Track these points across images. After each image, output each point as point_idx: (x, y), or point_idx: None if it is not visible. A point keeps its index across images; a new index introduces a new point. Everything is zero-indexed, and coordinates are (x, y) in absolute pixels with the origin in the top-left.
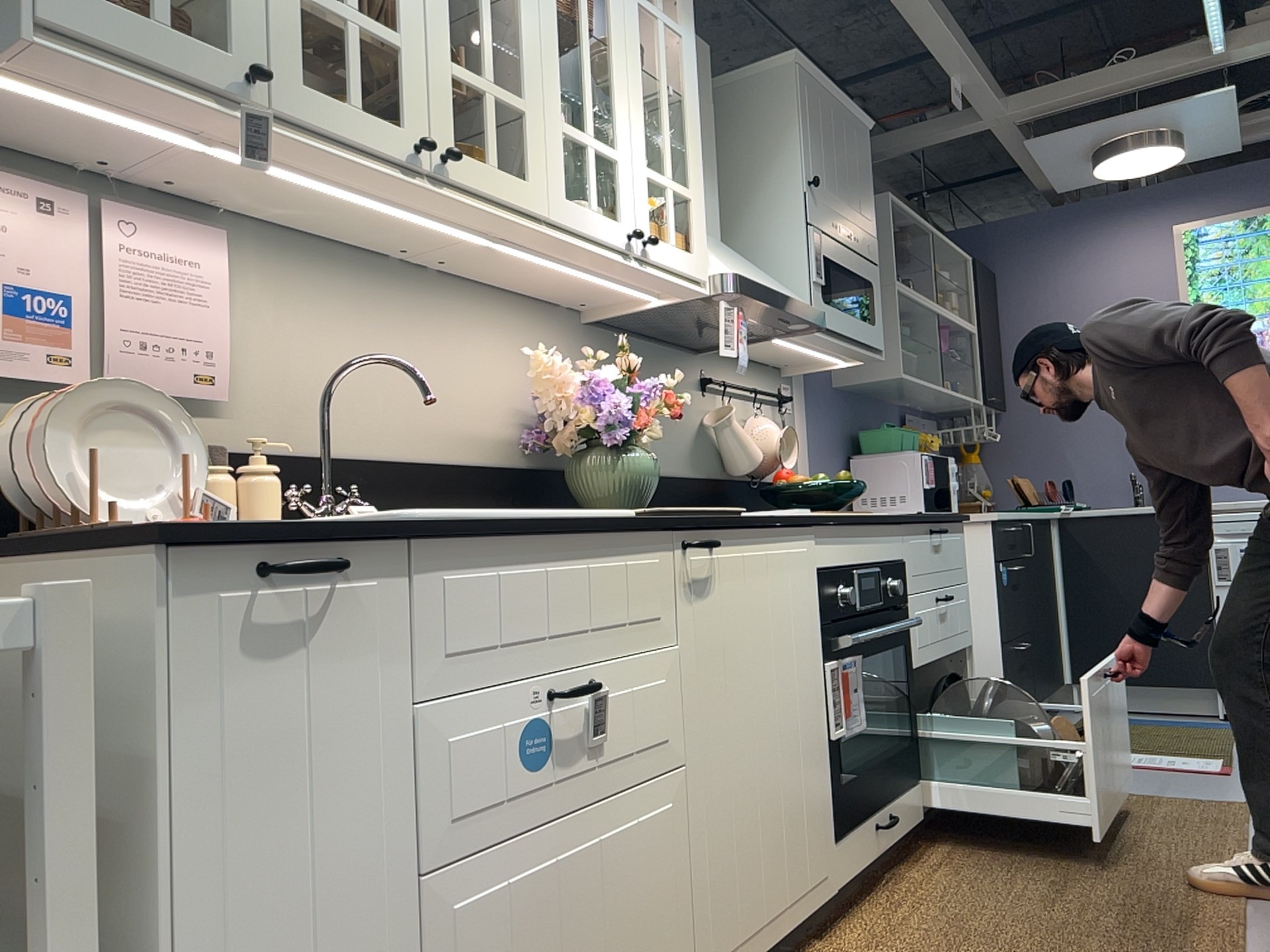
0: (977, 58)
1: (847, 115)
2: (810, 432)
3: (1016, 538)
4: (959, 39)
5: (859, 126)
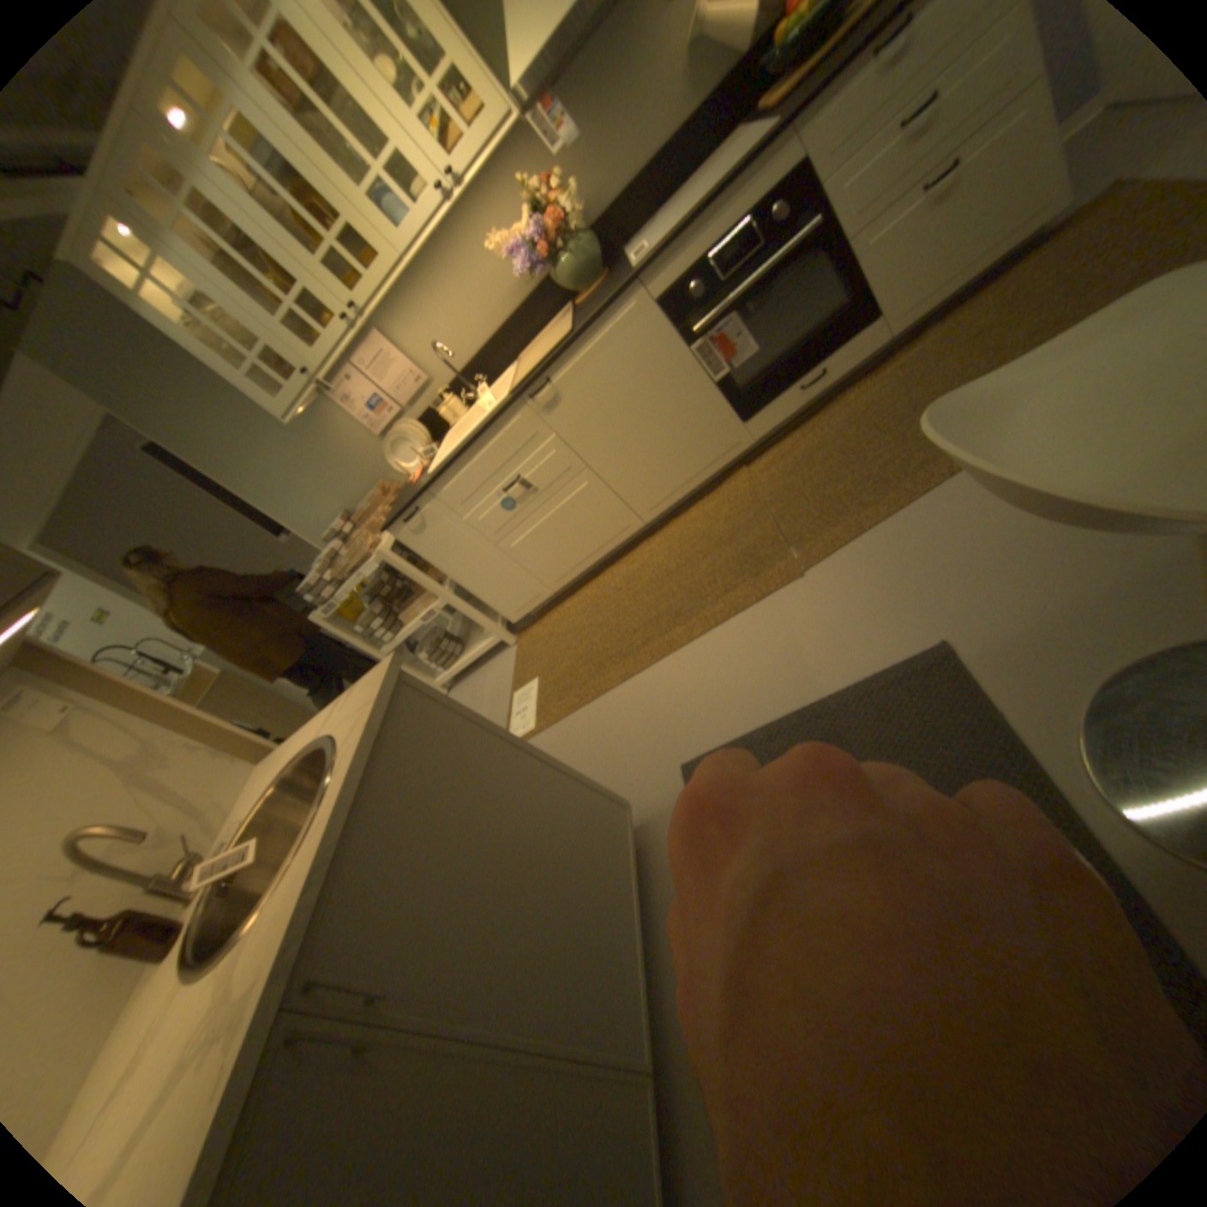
0: None
1: None
2: None
3: None
4: None
5: None
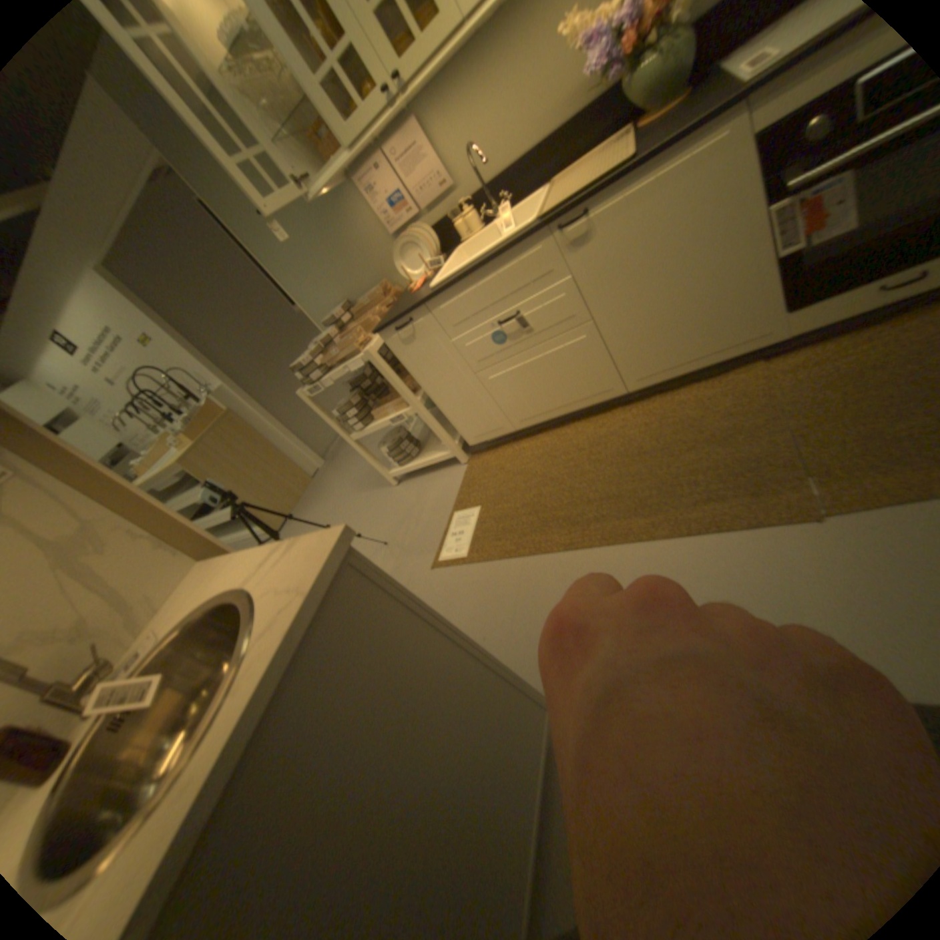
0: None
1: None
2: None
3: None
4: None
5: None
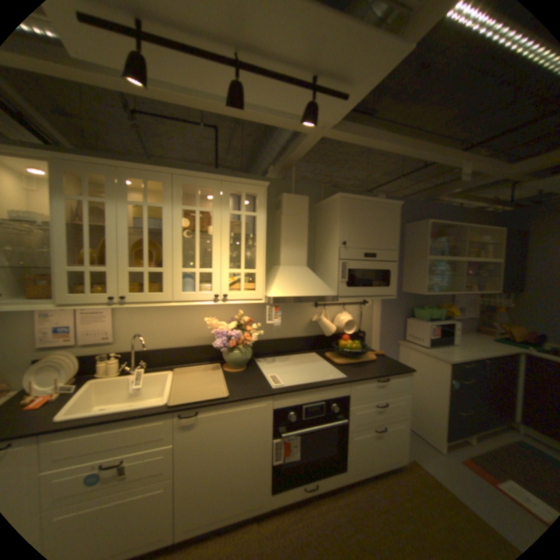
0: (478, 156)
1: (380, 205)
2: (381, 311)
3: (474, 368)
4: (458, 154)
5: (390, 206)
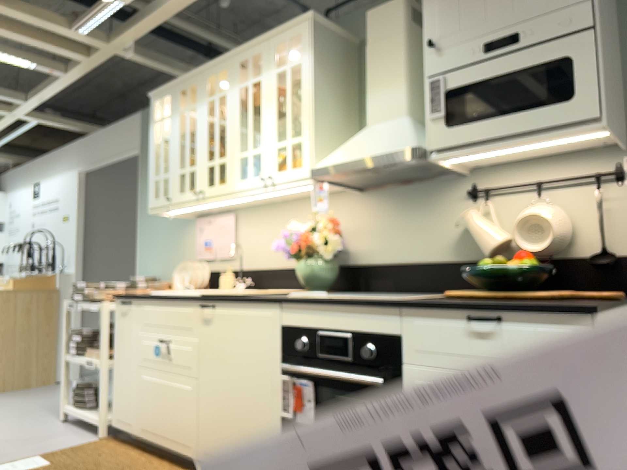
0: None
1: None
2: None
3: None
4: None
5: None
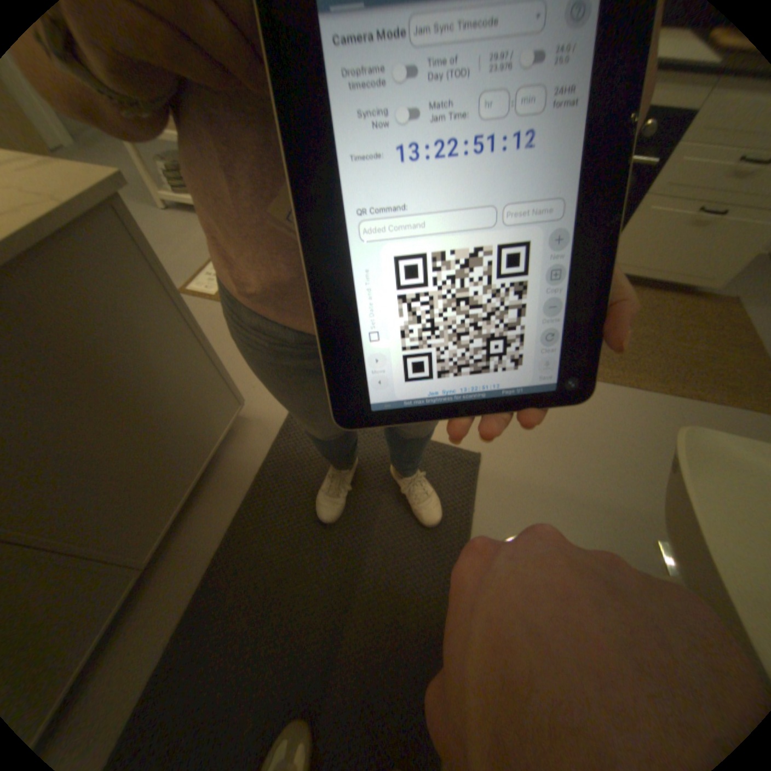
0: None
1: None
2: None
3: None
4: None
5: None
